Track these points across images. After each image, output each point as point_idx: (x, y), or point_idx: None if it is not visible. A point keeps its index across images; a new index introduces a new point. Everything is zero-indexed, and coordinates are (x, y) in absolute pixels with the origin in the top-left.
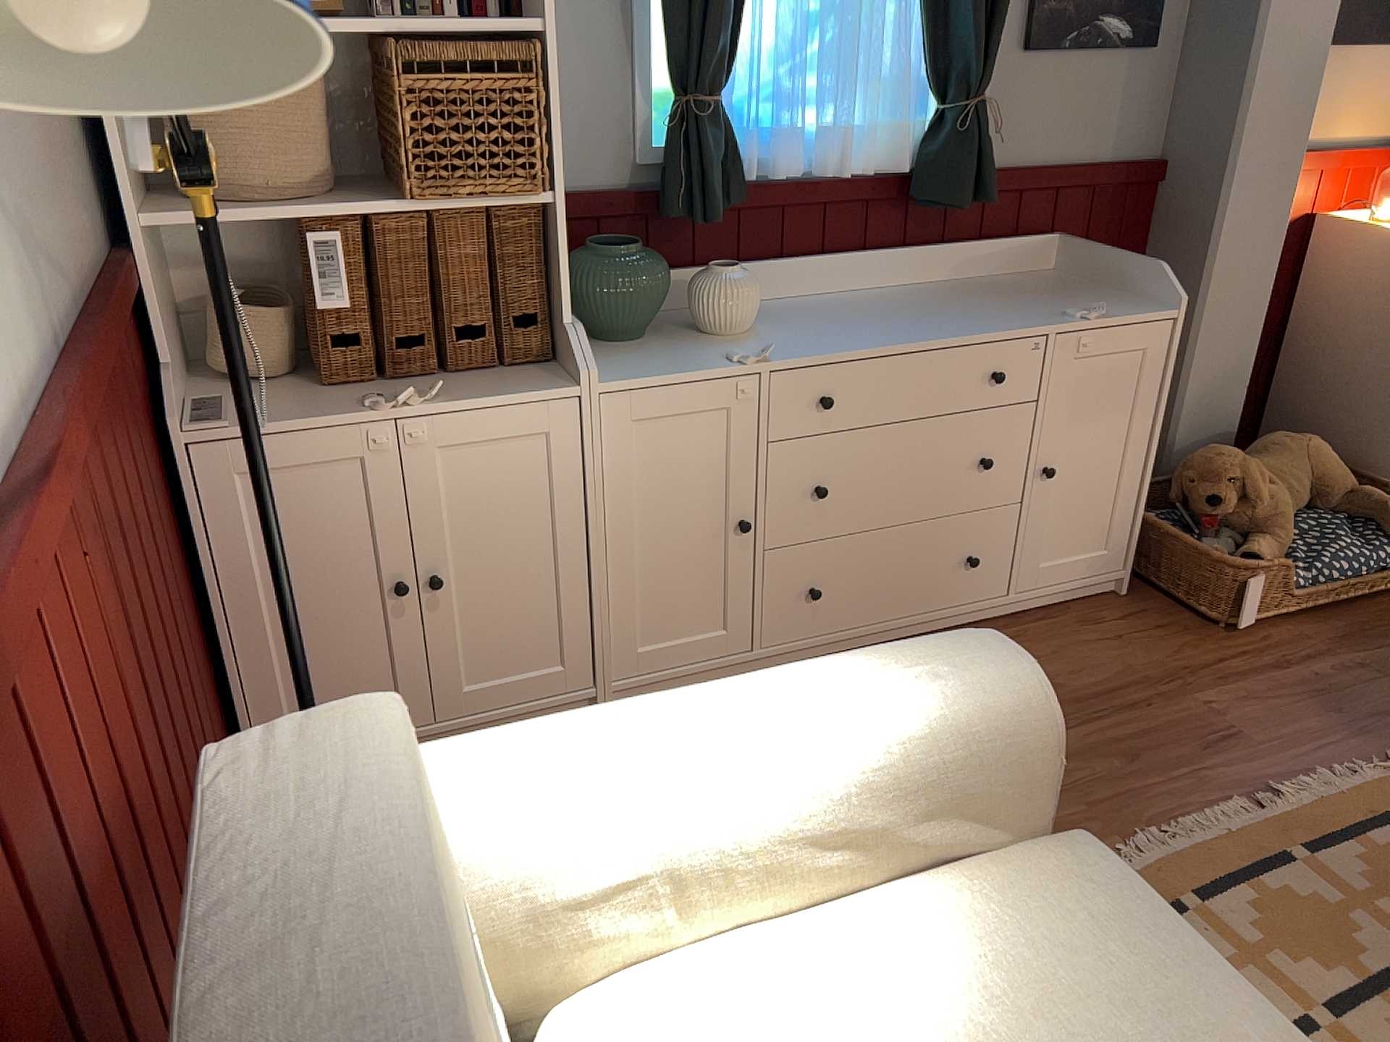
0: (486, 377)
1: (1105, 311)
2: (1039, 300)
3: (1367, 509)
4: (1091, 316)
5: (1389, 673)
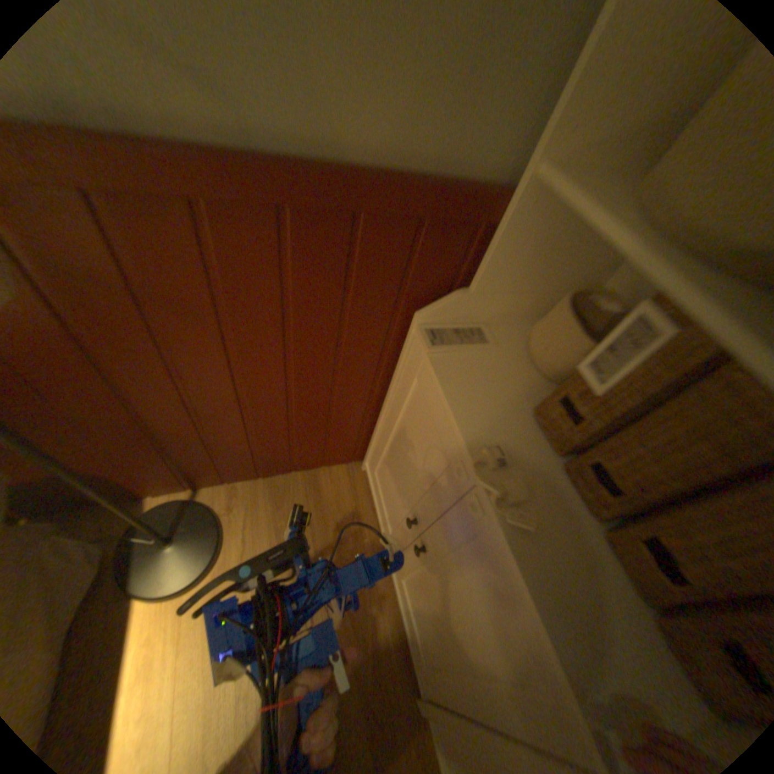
0: (623, 596)
1: None
2: None
3: None
4: None
5: None
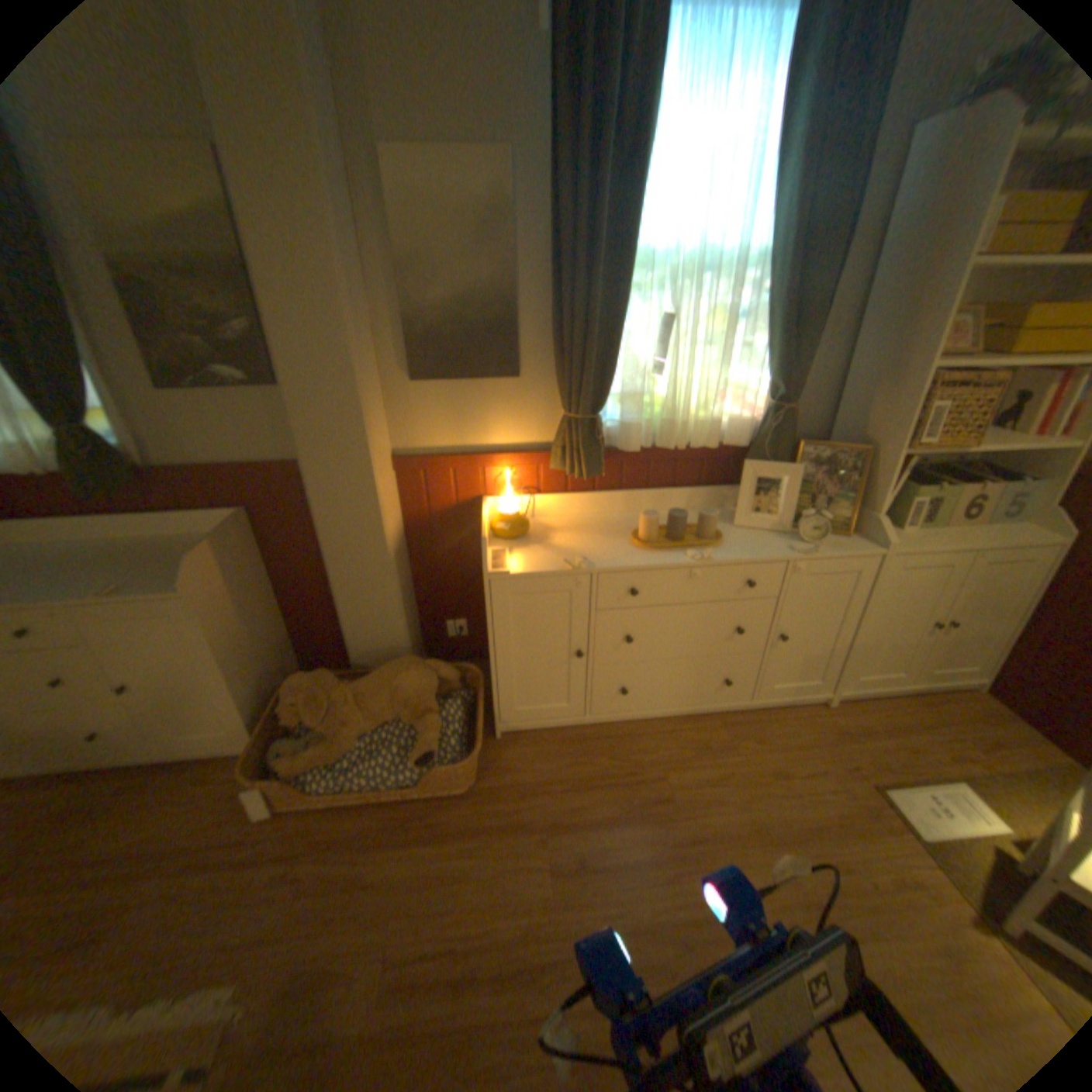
0: None
1: (108, 591)
2: (136, 567)
3: (420, 733)
4: (106, 592)
5: (303, 894)
